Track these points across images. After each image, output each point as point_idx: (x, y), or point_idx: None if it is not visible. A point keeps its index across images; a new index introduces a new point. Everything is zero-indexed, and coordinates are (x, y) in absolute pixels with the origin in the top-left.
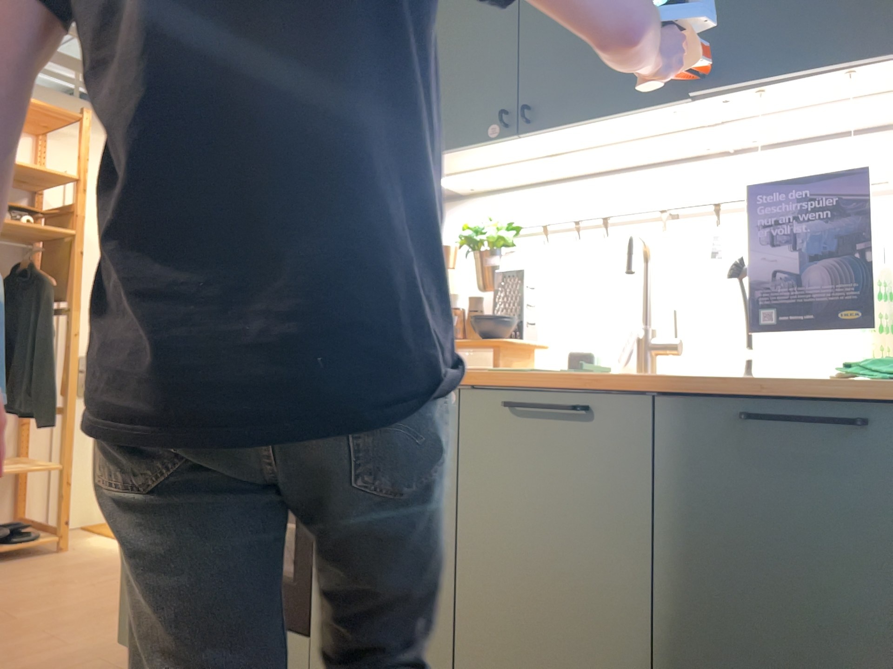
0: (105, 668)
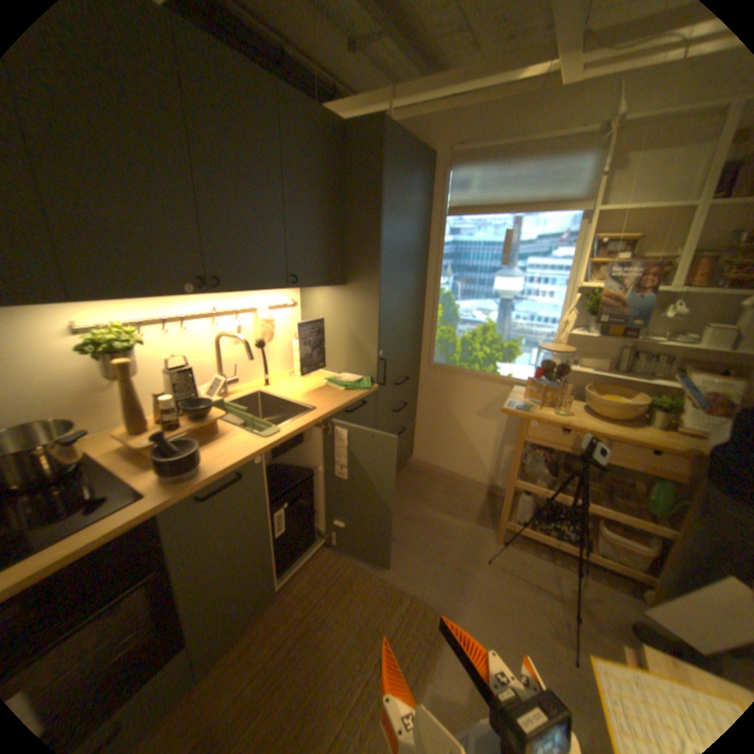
0: None
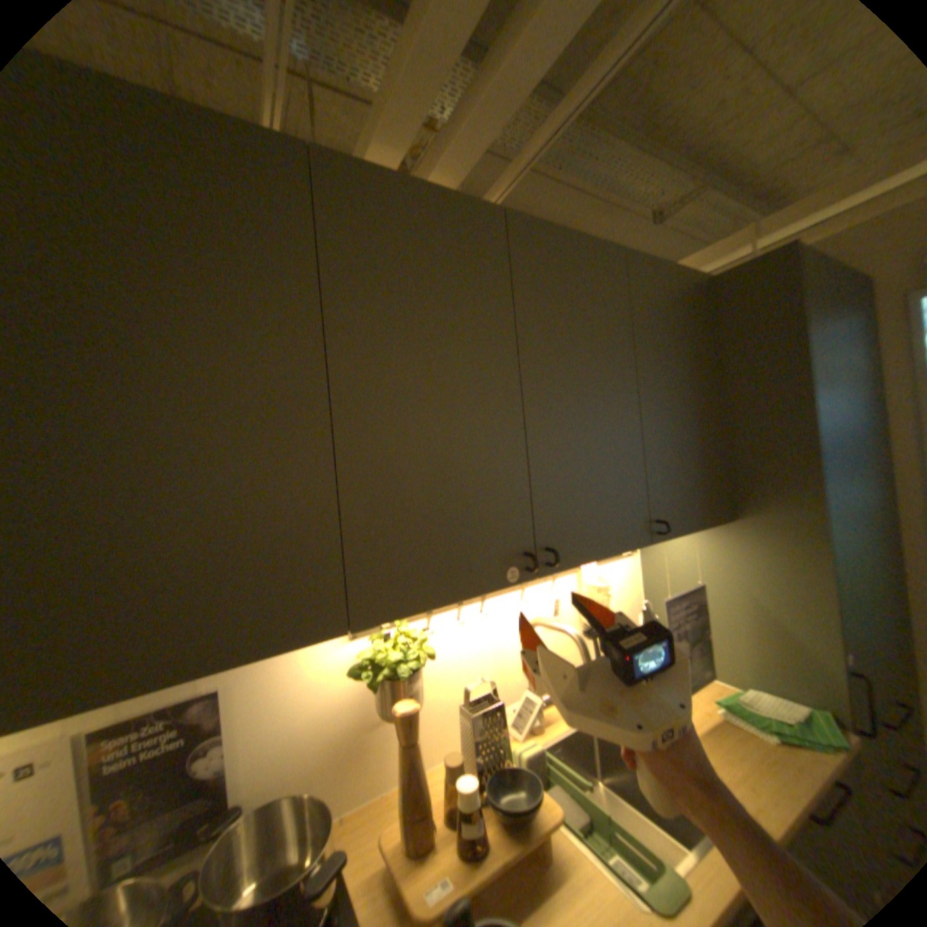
0: None
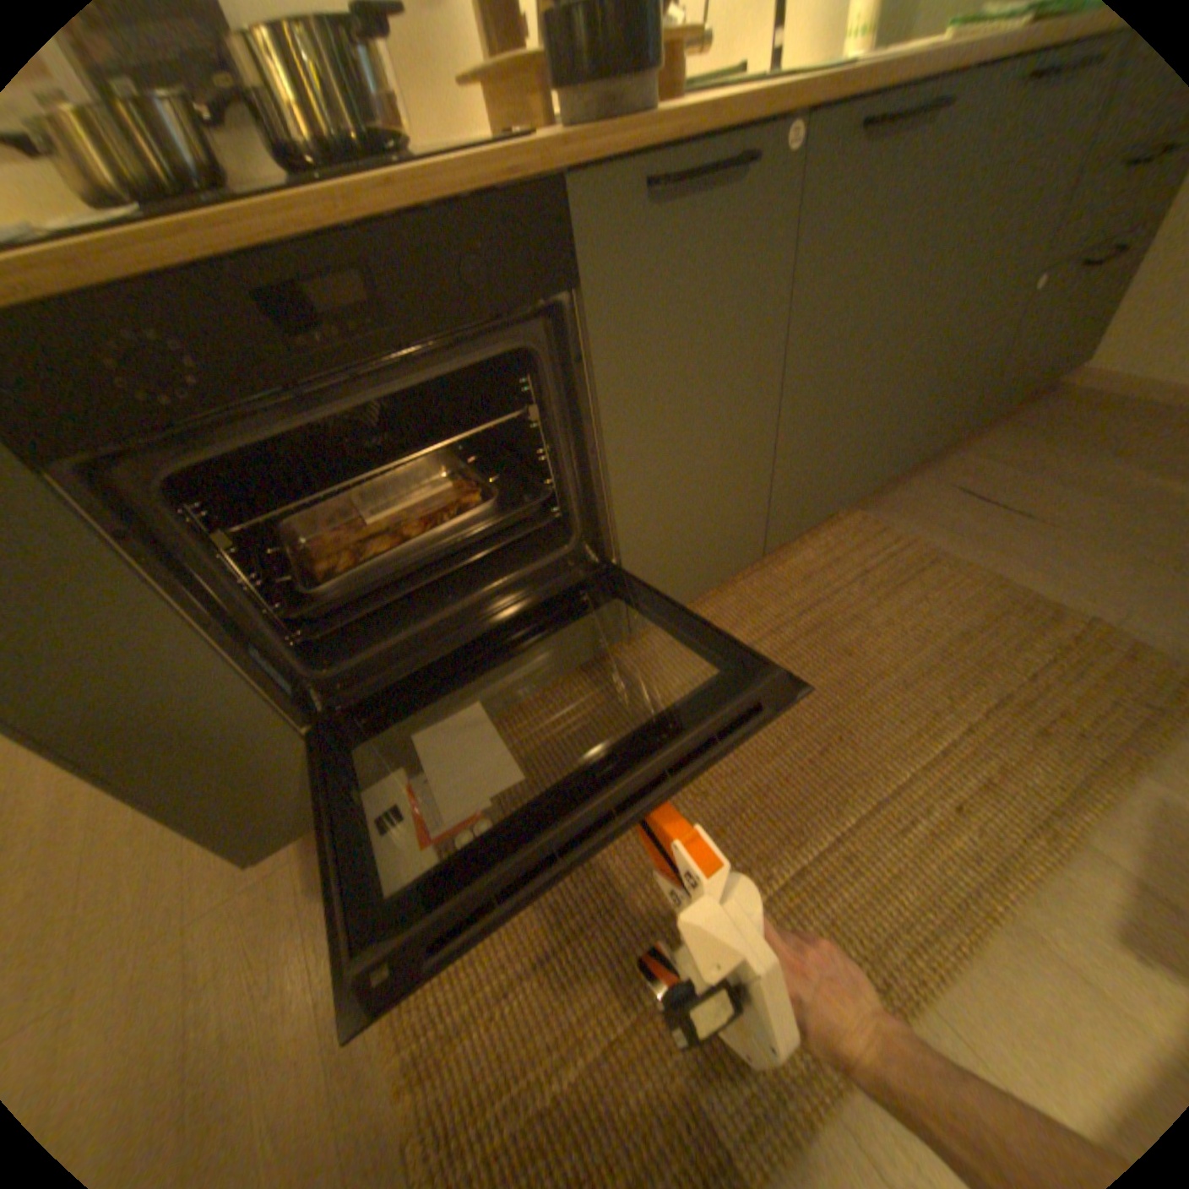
0: (225, 908)
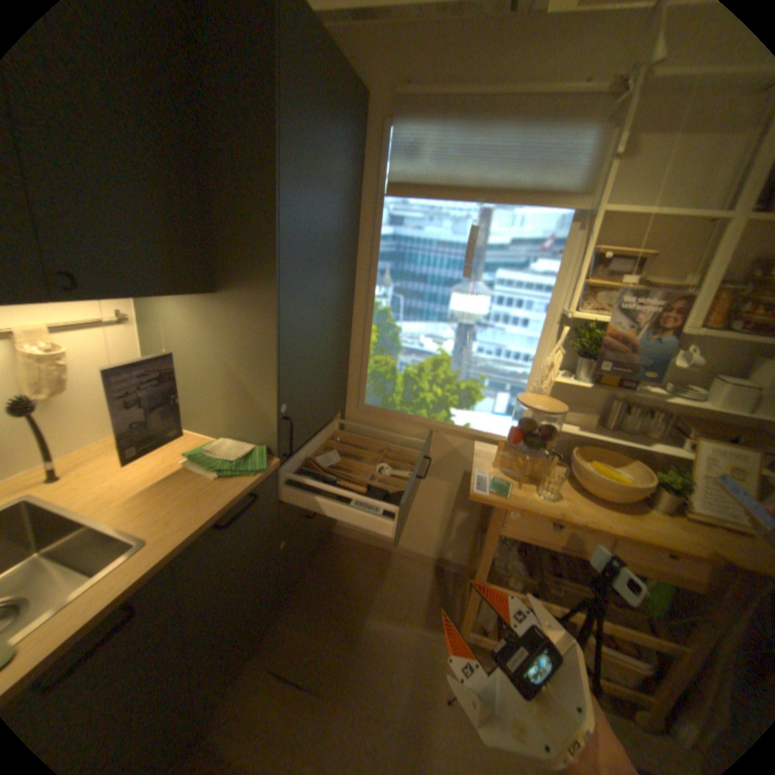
0: None
